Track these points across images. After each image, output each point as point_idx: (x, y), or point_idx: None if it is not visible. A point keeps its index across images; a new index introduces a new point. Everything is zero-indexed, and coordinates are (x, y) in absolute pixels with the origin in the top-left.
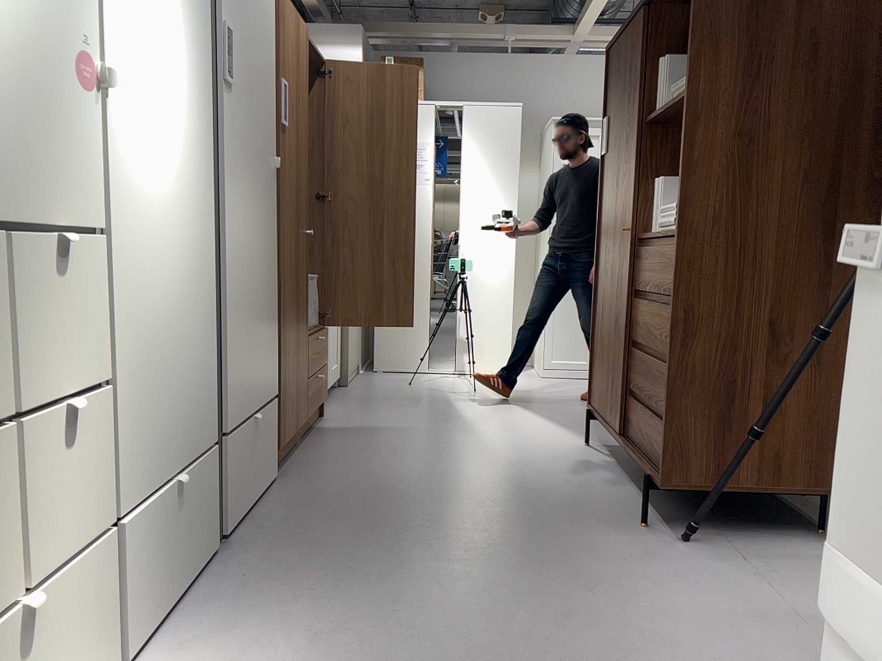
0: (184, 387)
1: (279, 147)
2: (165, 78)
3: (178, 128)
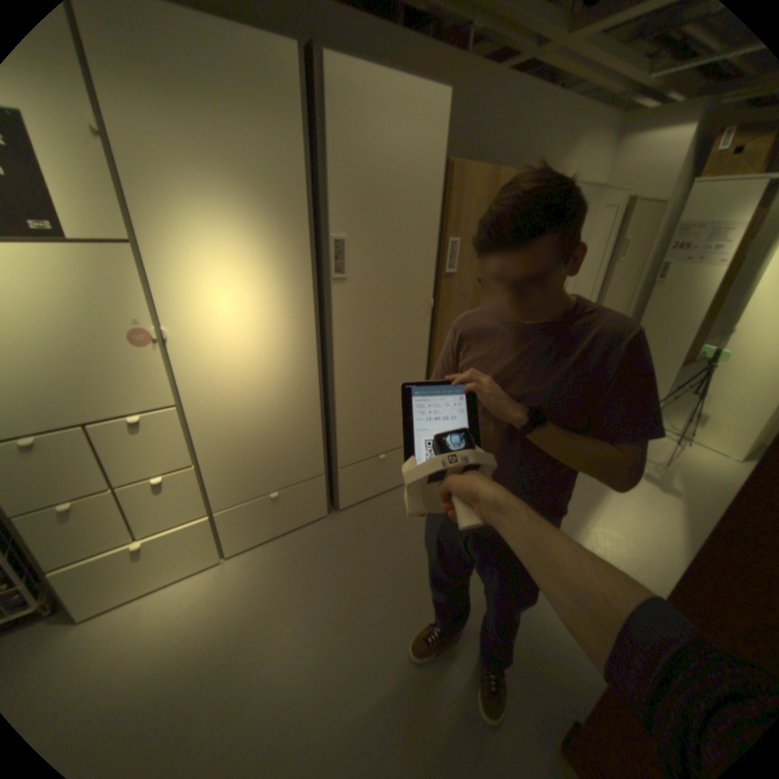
0: (283, 455)
1: (442, 290)
2: (246, 307)
3: (267, 329)
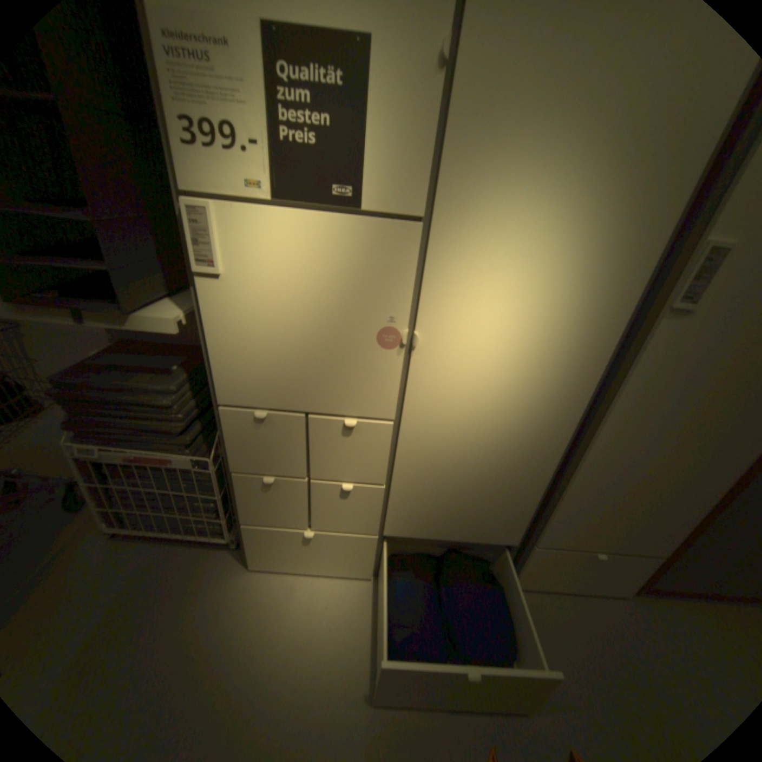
0: (481, 509)
1: None
2: (523, 325)
3: (536, 360)
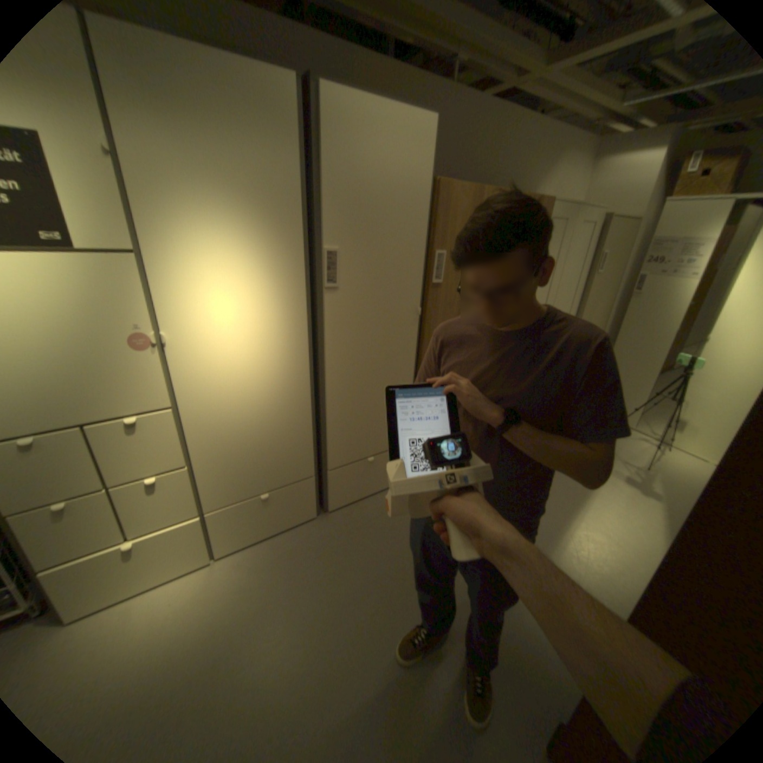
0: (274, 456)
1: (429, 299)
2: (242, 313)
3: (261, 335)
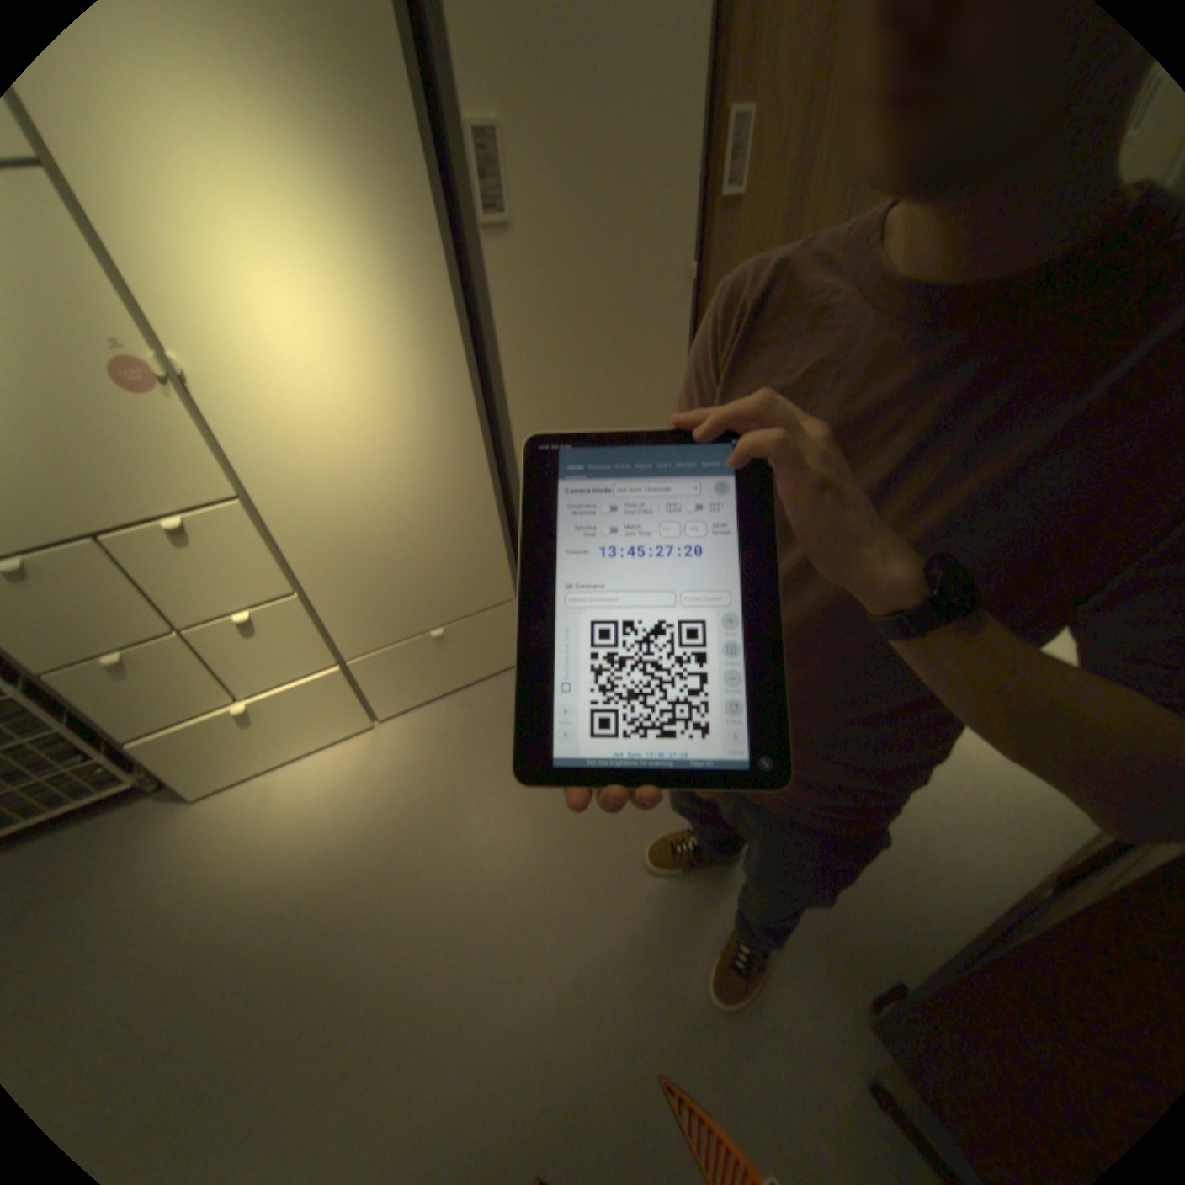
0: (440, 572)
1: (714, 240)
2: (317, 301)
3: (368, 347)
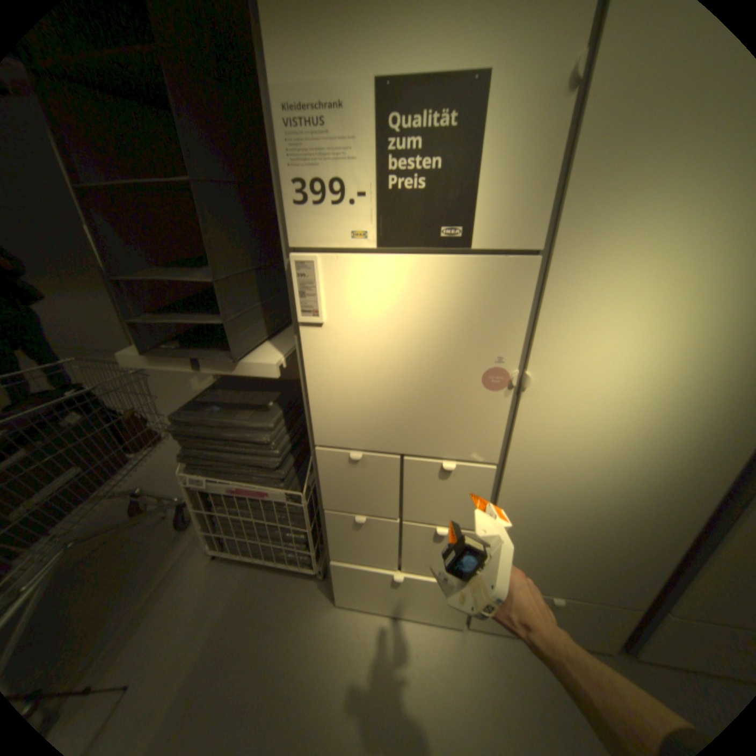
0: (598, 565)
1: None
2: (665, 361)
3: (680, 400)
